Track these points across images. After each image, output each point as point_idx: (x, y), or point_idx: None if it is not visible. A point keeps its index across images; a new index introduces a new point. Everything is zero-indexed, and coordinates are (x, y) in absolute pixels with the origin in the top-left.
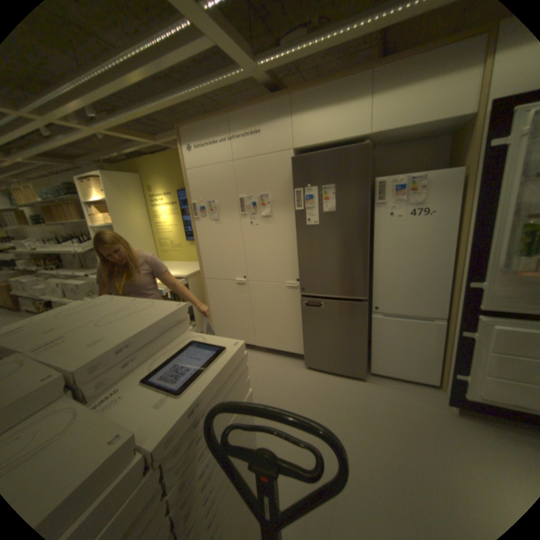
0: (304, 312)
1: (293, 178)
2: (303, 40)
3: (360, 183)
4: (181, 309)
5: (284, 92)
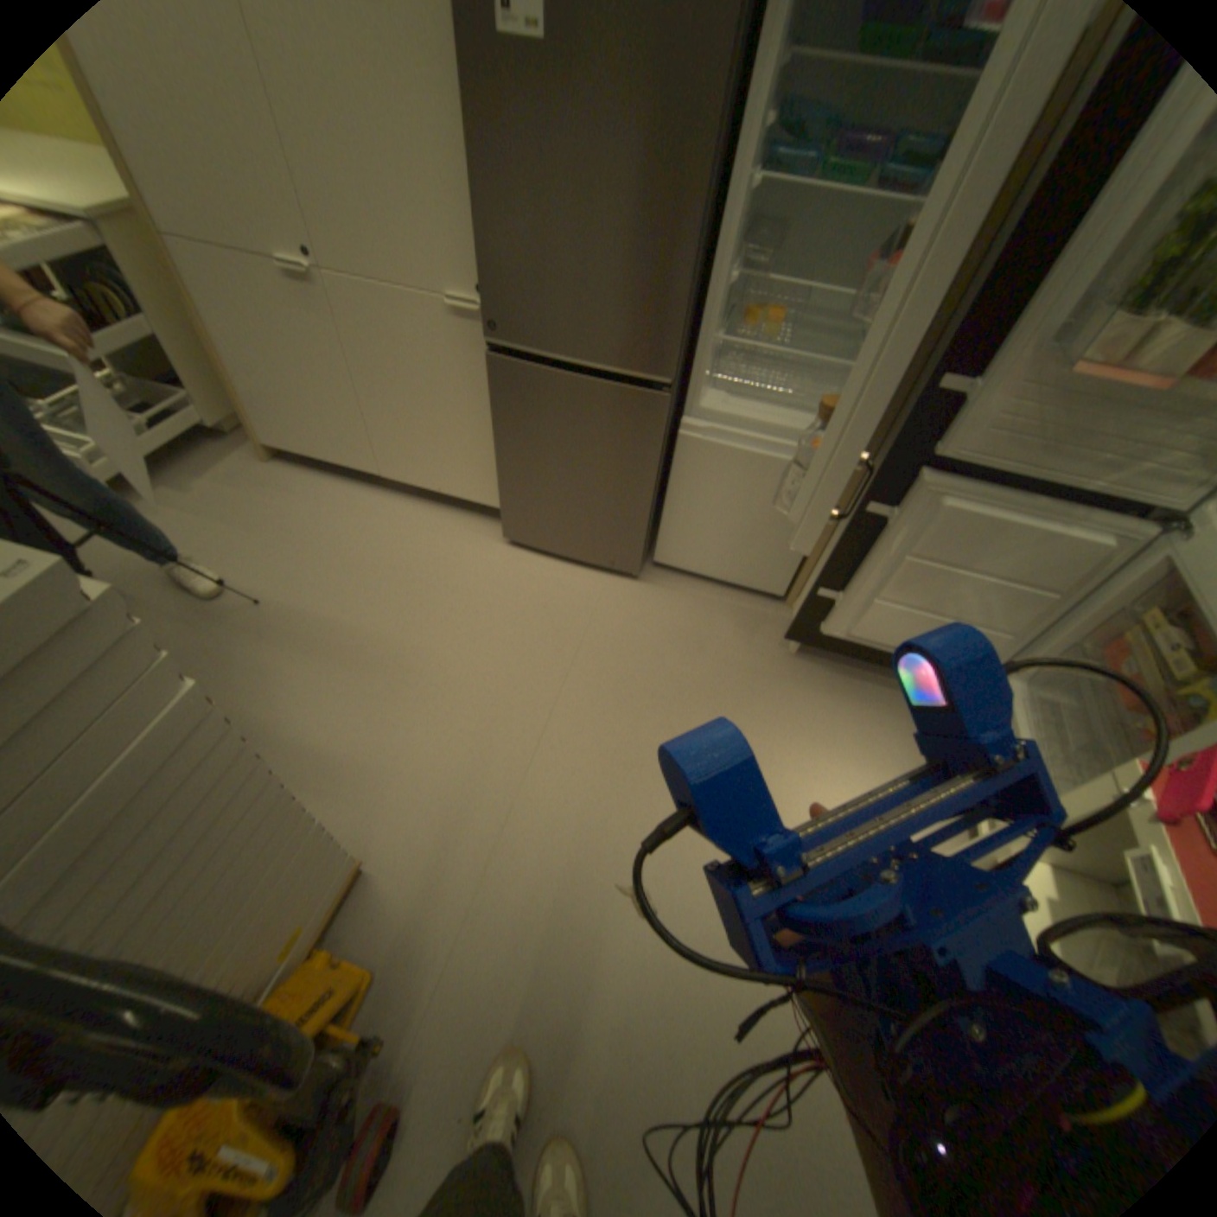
0: (498, 400)
1: None
2: None
3: None
4: None
5: None
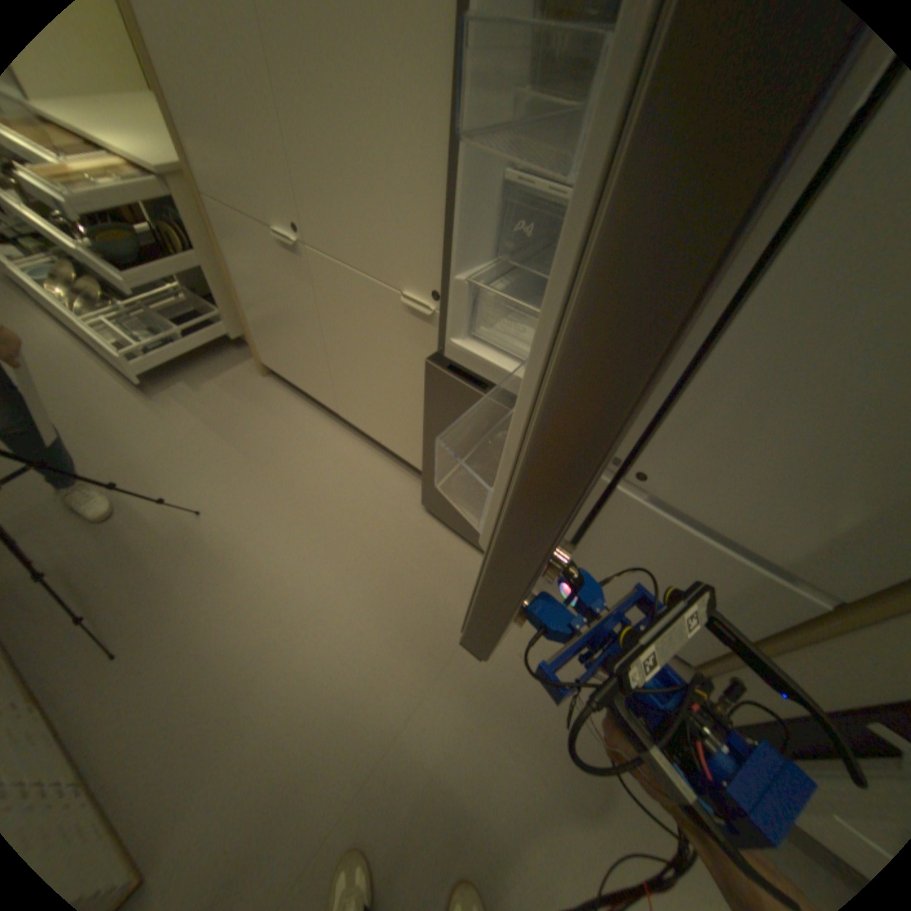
0: (431, 402)
1: None
2: None
3: None
4: None
5: None
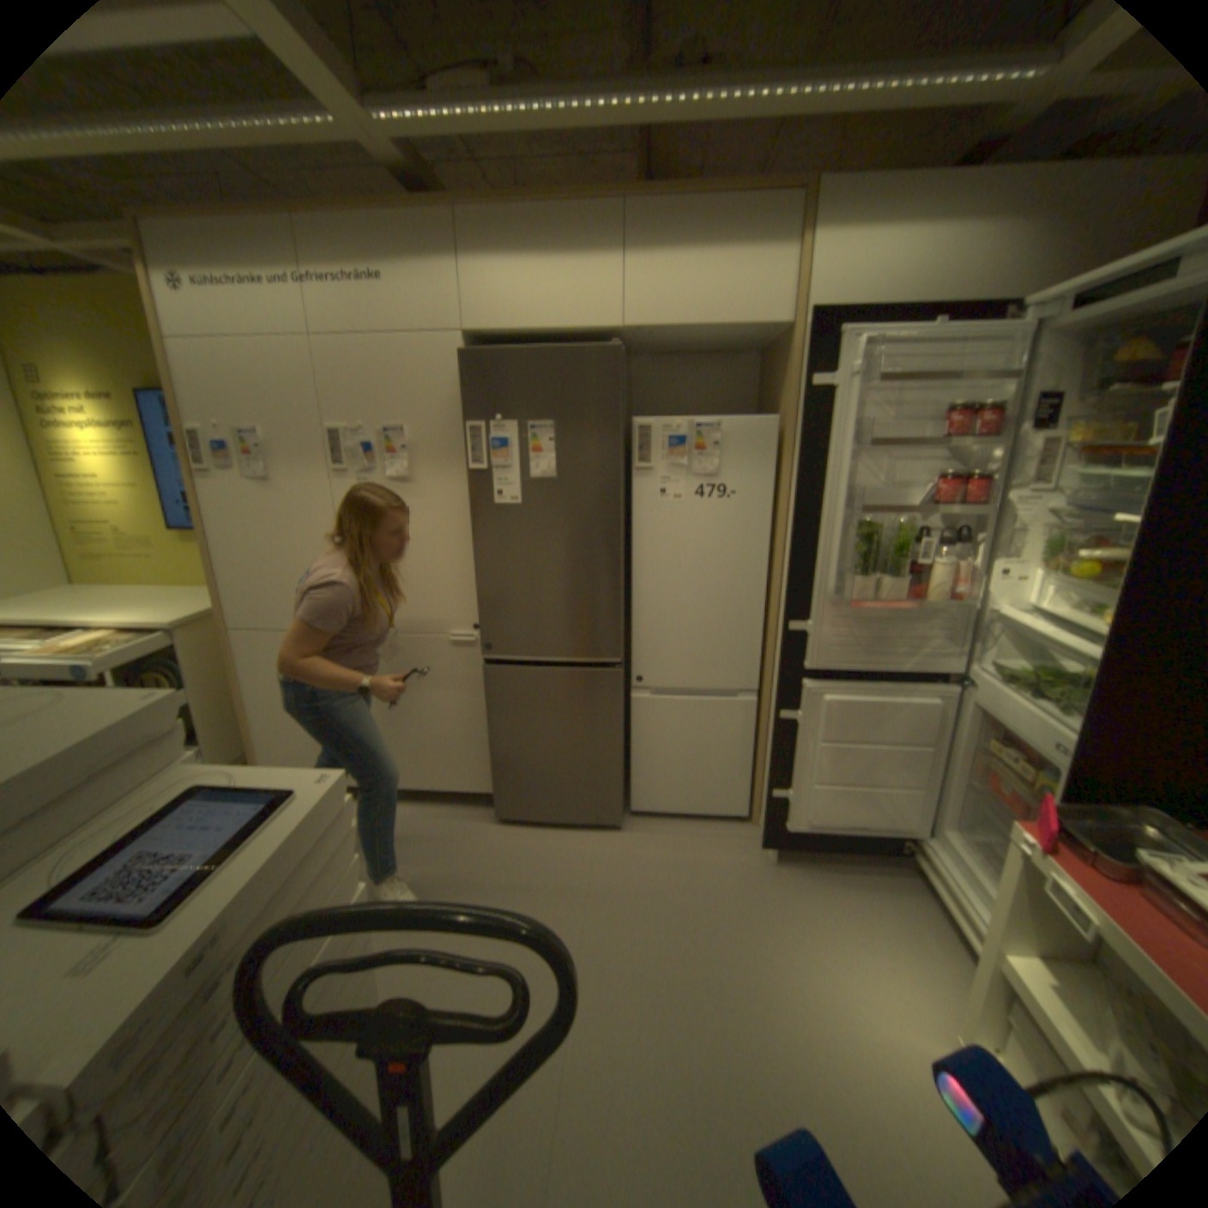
0: (492, 698)
1: (462, 396)
2: (482, 97)
3: (605, 425)
4: (158, 707)
5: (440, 199)
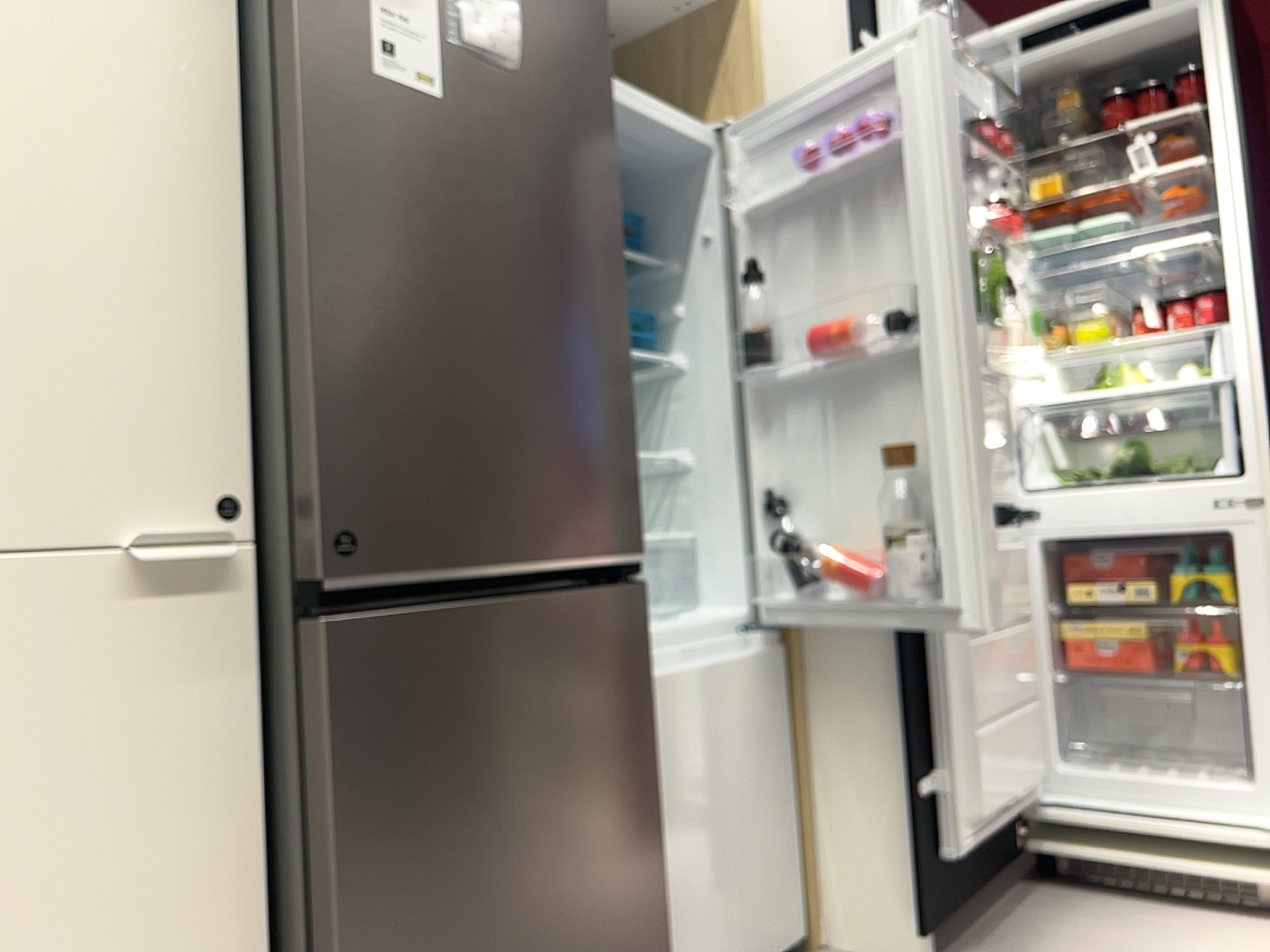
0: (347, 751)
1: None
2: None
3: None
4: None
5: None
